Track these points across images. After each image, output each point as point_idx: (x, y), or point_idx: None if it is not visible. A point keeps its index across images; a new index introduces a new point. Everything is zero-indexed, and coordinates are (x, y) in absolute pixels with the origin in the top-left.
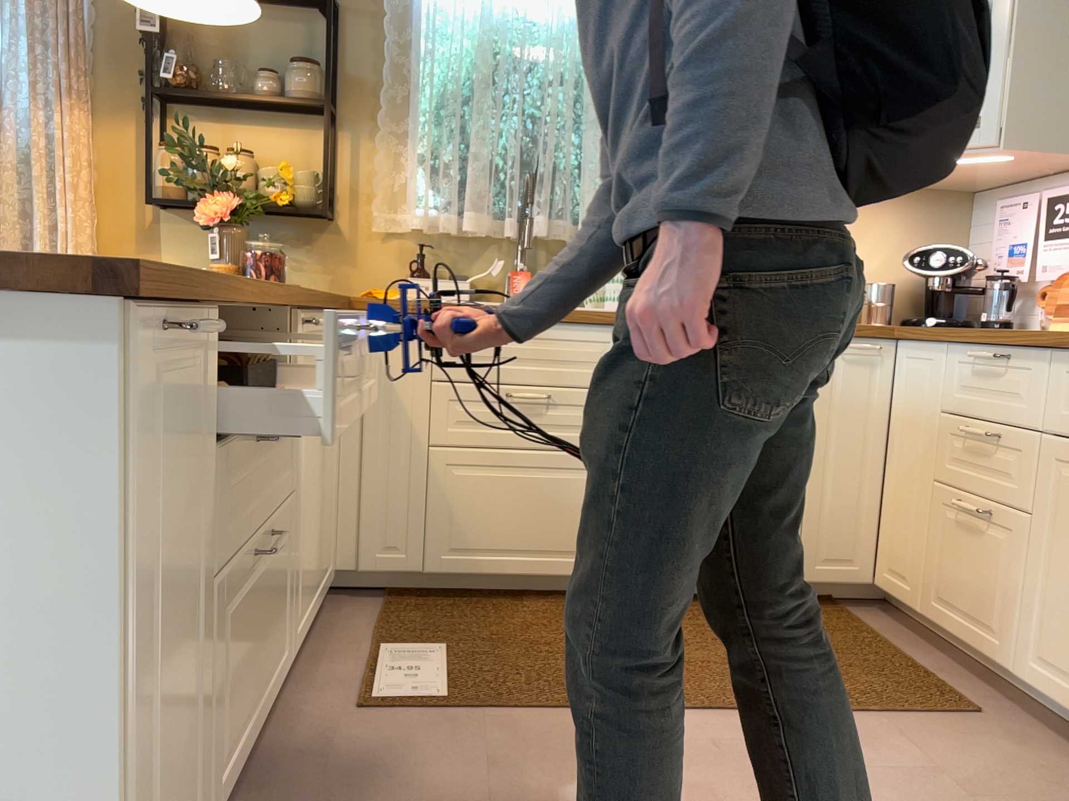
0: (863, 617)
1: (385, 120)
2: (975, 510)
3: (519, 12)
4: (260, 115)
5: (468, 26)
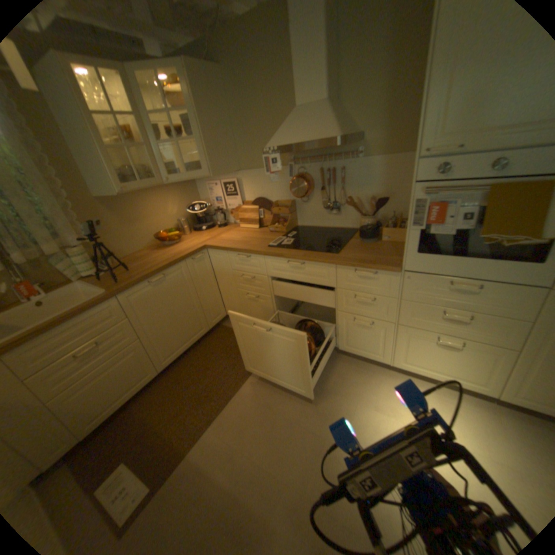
0: (228, 325)
1: None
2: (254, 297)
3: None
4: None
5: None
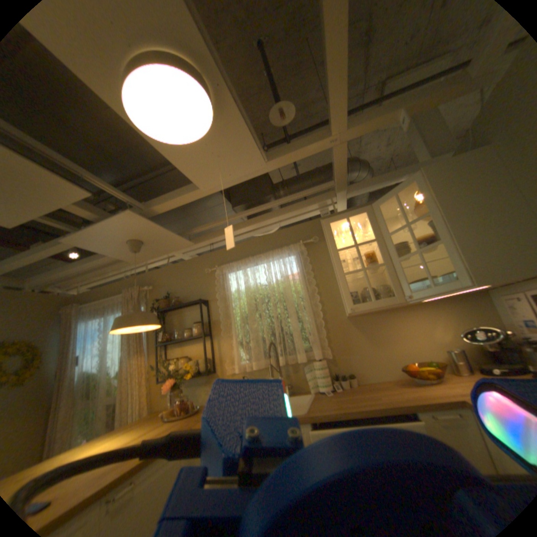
0: None
1: (225, 333)
2: None
3: (259, 284)
4: (190, 342)
5: (245, 293)
